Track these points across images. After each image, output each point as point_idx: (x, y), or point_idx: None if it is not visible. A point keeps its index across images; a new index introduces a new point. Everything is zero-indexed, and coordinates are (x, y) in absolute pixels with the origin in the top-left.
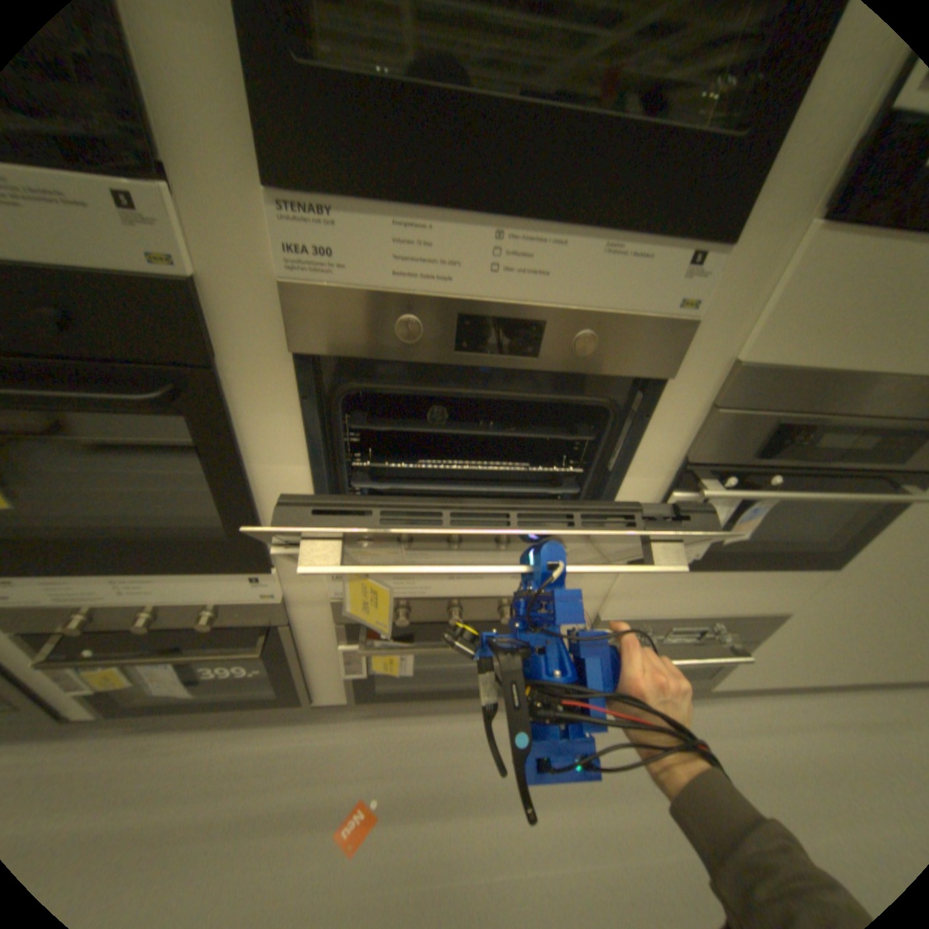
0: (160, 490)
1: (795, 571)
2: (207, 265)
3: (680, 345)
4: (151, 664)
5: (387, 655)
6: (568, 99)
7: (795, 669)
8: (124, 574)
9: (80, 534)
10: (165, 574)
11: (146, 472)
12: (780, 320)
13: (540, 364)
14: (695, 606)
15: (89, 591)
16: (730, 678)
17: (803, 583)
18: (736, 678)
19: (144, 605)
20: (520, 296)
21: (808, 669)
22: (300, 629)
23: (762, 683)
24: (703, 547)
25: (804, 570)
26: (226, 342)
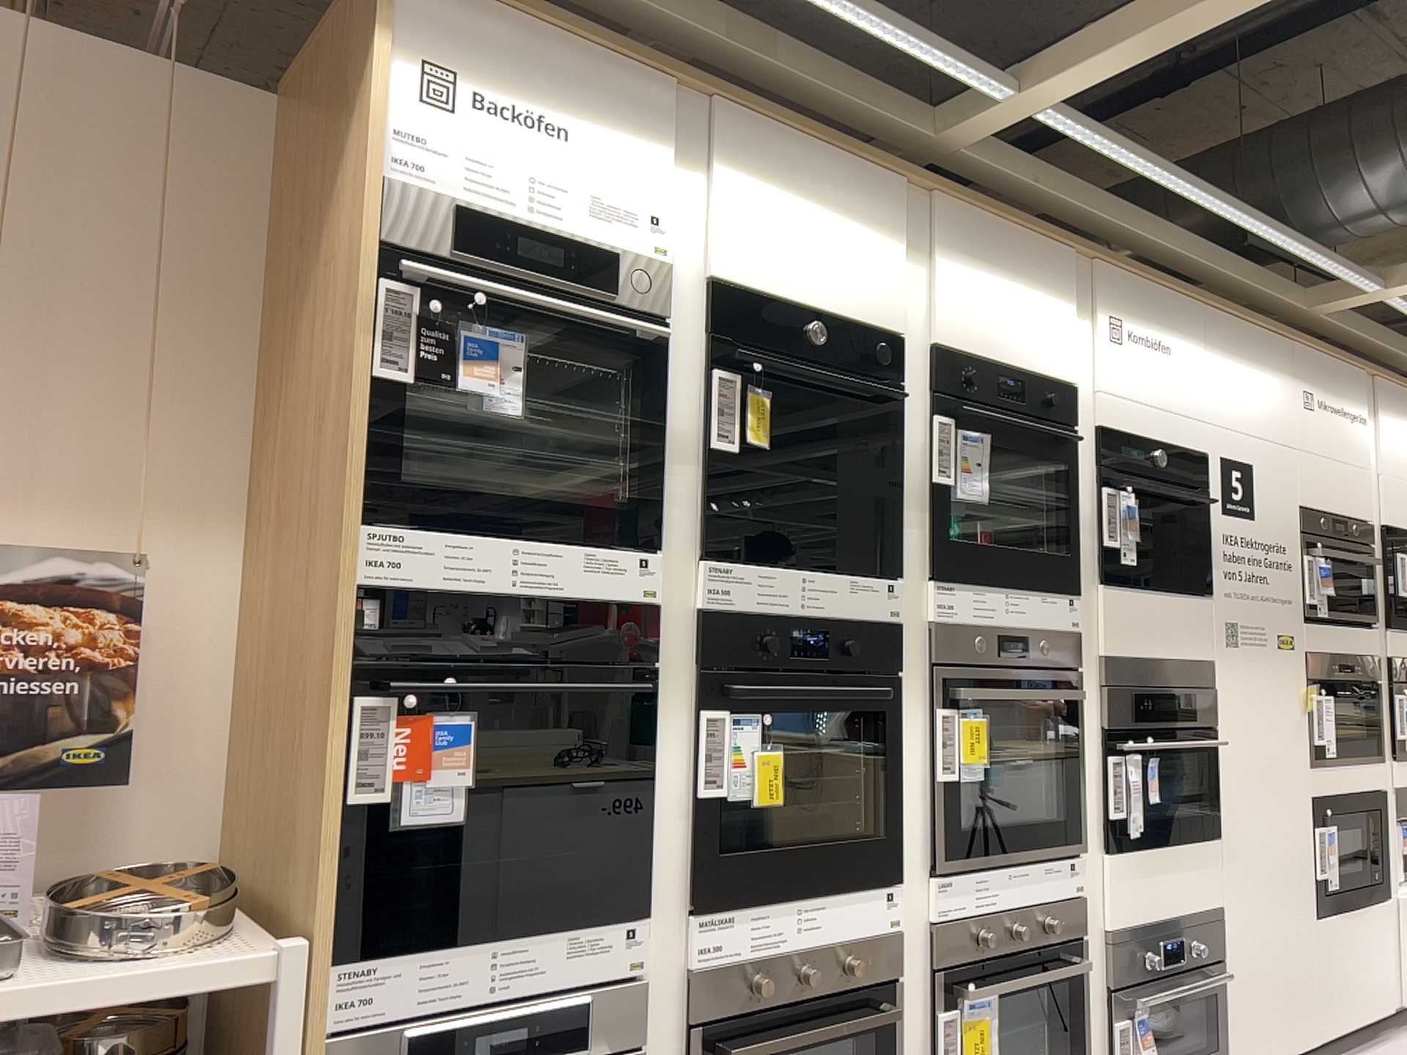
0: (819, 805)
1: (1195, 838)
2: (903, 617)
3: (1075, 646)
4: (822, 1032)
5: (986, 995)
6: (1011, 546)
7: (1264, 1009)
8: (811, 892)
9: (786, 847)
10: (836, 890)
11: (828, 778)
12: (1106, 630)
13: (1028, 661)
14: (1159, 897)
15: (780, 923)
16: (1228, 1039)
17: (1206, 853)
18: (1232, 1038)
19: (810, 945)
20: (1016, 624)
21: (1272, 1006)
22: (902, 992)
23: (1255, 1047)
24: (1138, 810)
25: (1199, 837)
26: (903, 659)
